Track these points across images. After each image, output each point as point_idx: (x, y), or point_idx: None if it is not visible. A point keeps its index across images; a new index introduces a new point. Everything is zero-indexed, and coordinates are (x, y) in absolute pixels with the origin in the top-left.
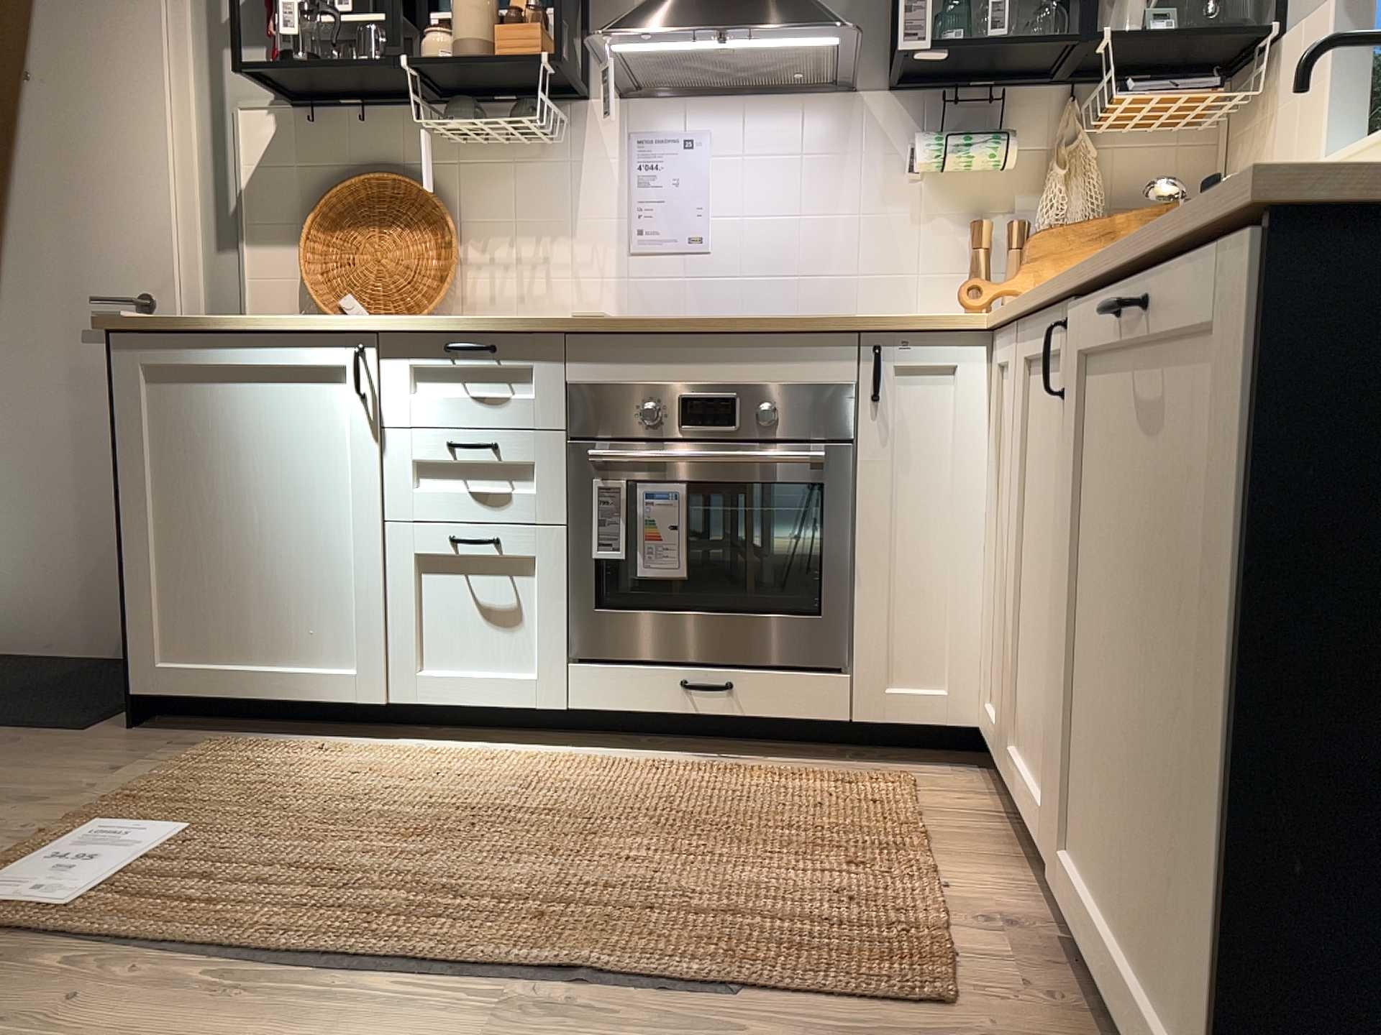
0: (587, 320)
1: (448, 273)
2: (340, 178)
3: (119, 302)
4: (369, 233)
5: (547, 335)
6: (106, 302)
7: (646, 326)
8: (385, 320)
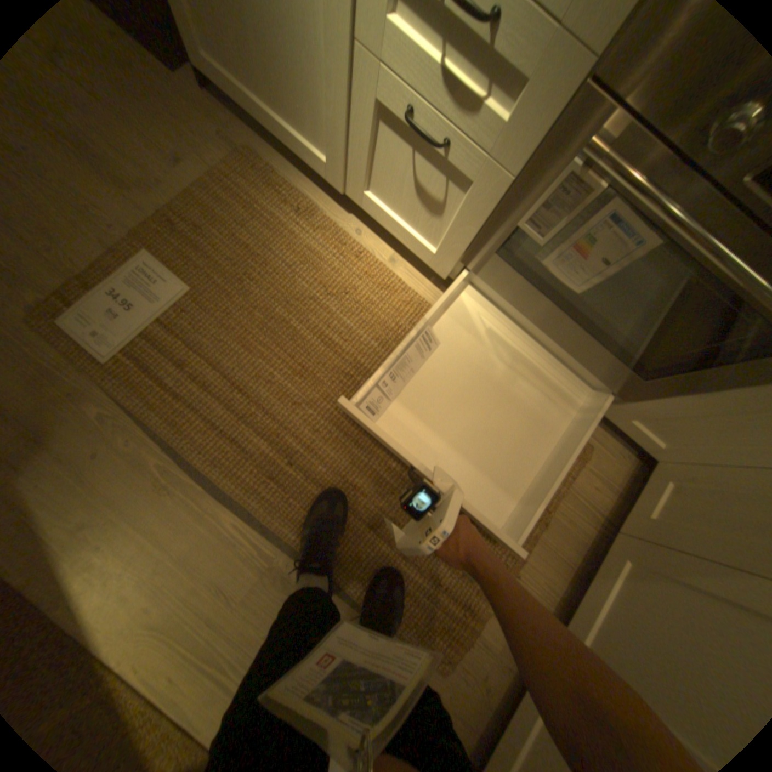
0: None
1: None
2: None
3: None
4: None
5: None
6: None
7: None
8: None
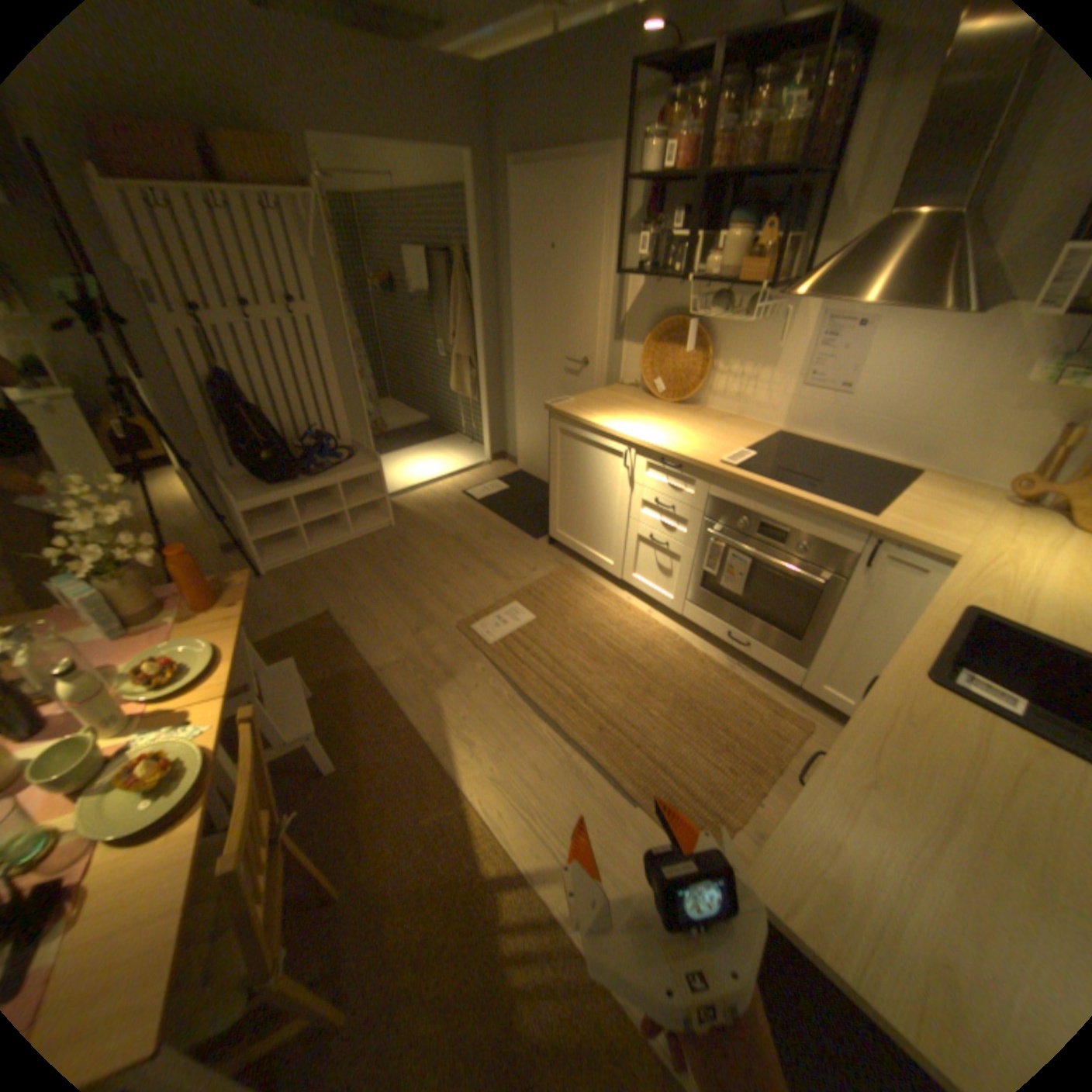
0: (722, 470)
1: (702, 378)
2: (666, 313)
3: (573, 362)
4: (672, 347)
5: (703, 470)
6: (568, 361)
7: (749, 484)
8: (641, 435)
